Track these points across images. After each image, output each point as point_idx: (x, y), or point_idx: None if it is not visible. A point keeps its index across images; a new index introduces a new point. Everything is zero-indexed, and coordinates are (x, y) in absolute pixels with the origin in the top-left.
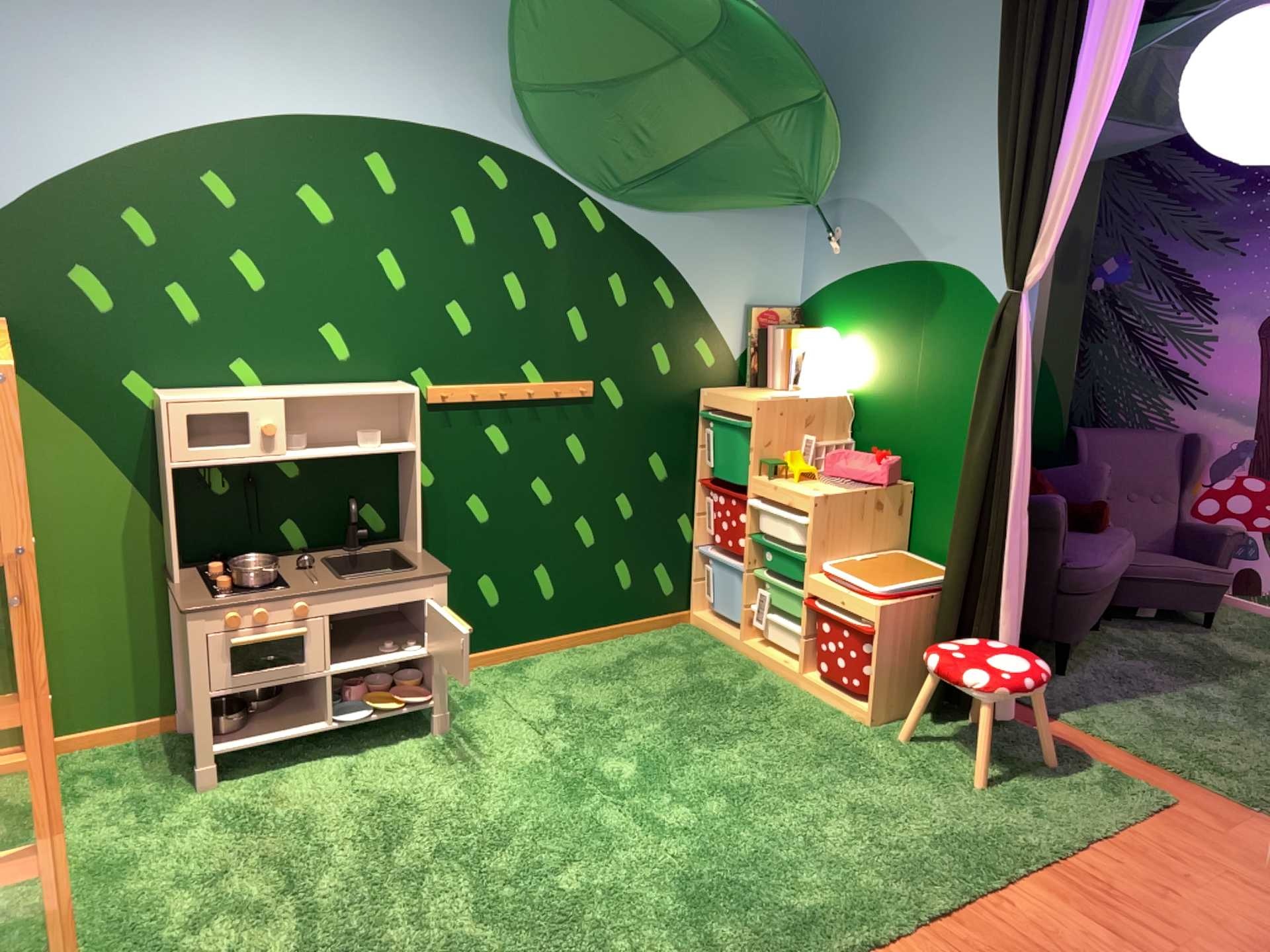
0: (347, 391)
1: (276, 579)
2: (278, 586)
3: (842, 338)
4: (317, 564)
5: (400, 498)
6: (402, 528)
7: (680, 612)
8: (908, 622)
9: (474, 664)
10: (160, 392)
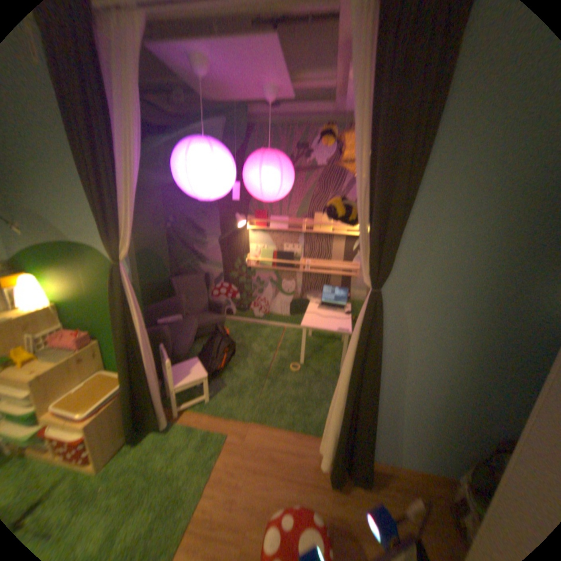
0: None
1: None
2: None
3: (41, 277)
4: None
5: None
6: None
7: None
8: (108, 419)
9: None
10: None
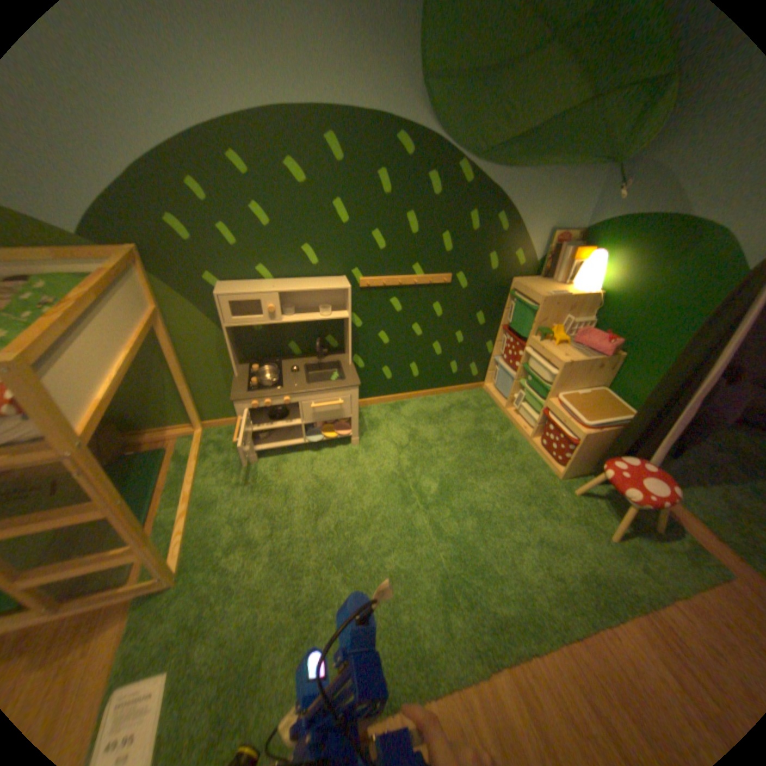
0: (310, 286)
1: (273, 384)
2: (274, 387)
3: (612, 256)
4: (298, 369)
5: (343, 334)
6: (344, 347)
7: (479, 384)
8: (602, 442)
9: (377, 403)
10: (216, 281)
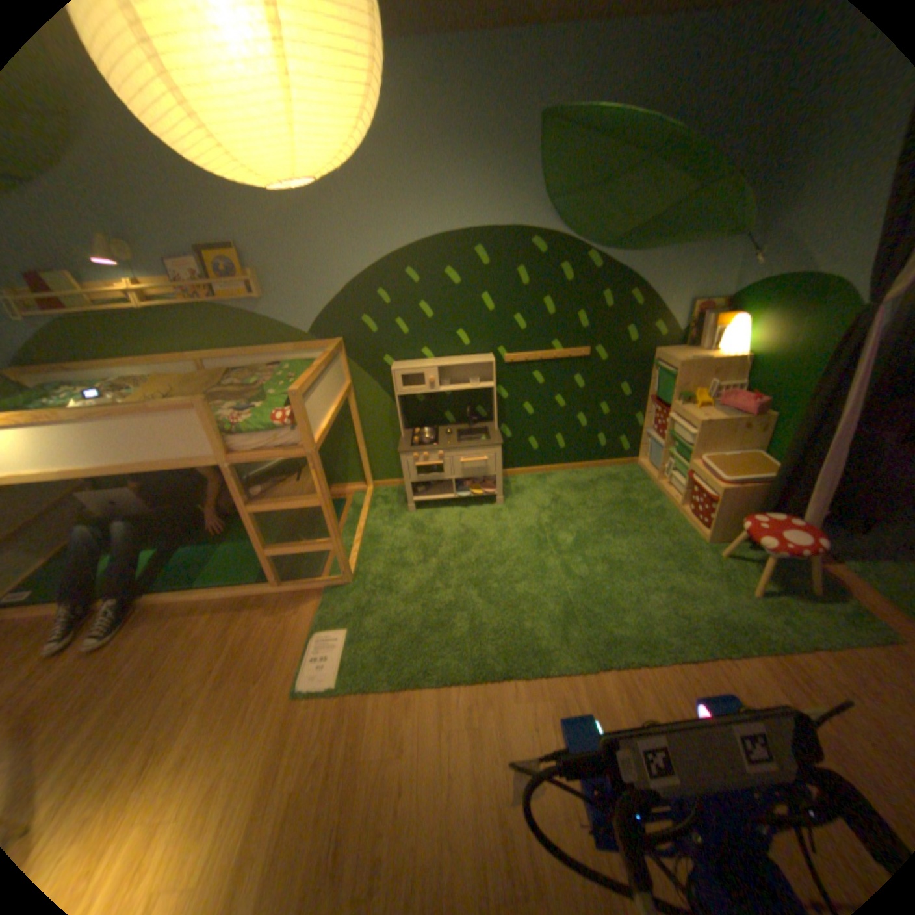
0: (461, 362)
1: (430, 442)
2: (431, 445)
3: (756, 319)
4: (451, 434)
5: (490, 405)
6: (491, 417)
7: (633, 460)
8: (747, 501)
9: (524, 474)
10: (391, 363)
